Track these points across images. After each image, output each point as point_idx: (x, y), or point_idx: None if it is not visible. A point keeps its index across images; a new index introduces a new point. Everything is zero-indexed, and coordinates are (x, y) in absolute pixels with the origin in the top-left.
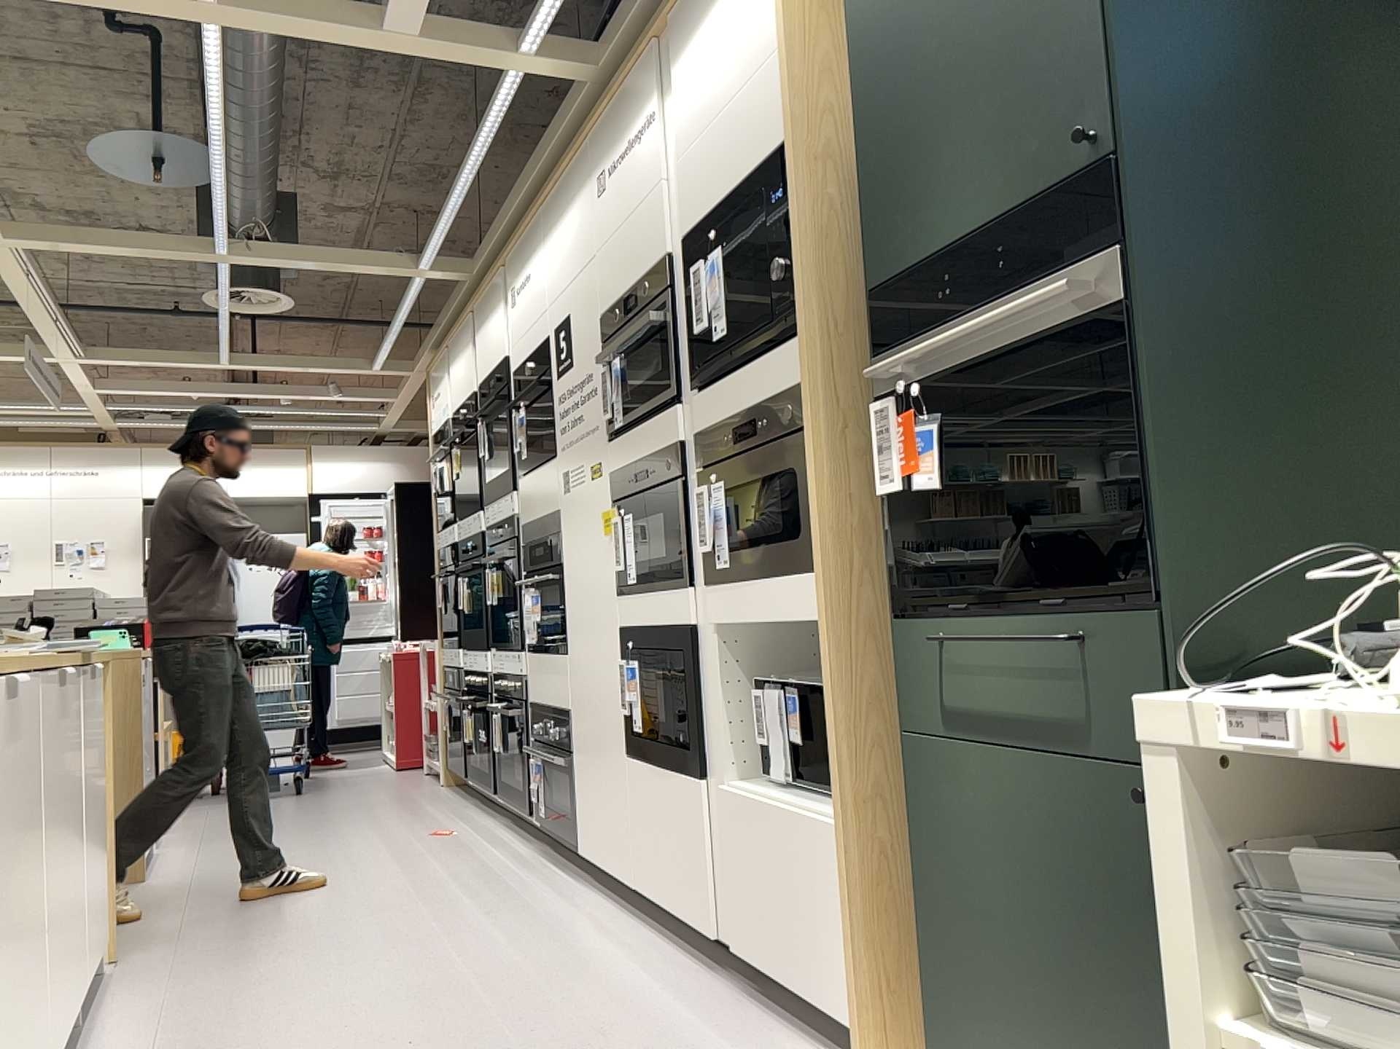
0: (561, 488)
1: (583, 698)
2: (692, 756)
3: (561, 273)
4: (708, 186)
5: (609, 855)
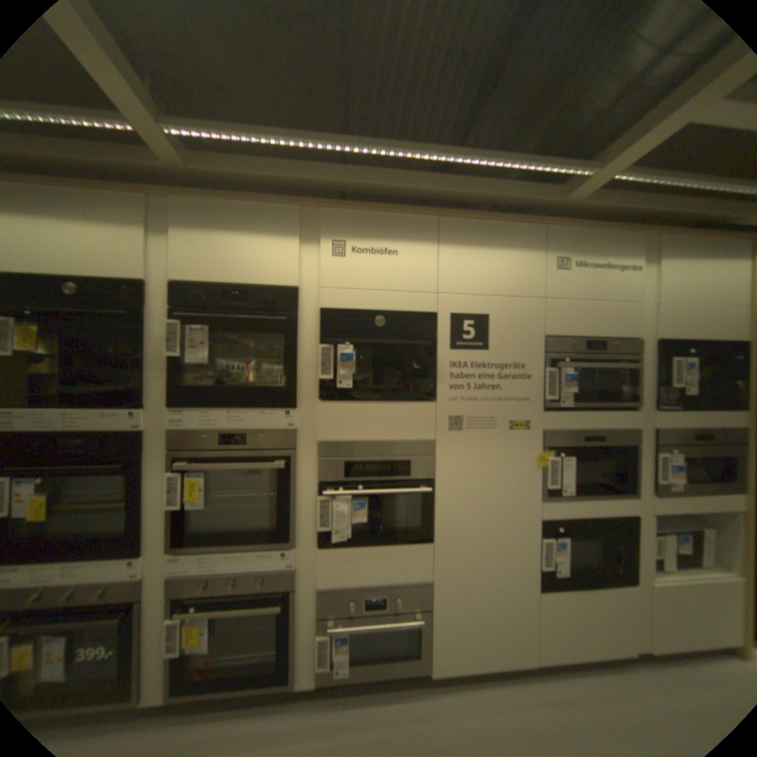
0: (443, 426)
1: (465, 569)
2: (628, 577)
3: (476, 282)
4: (688, 327)
5: (496, 661)
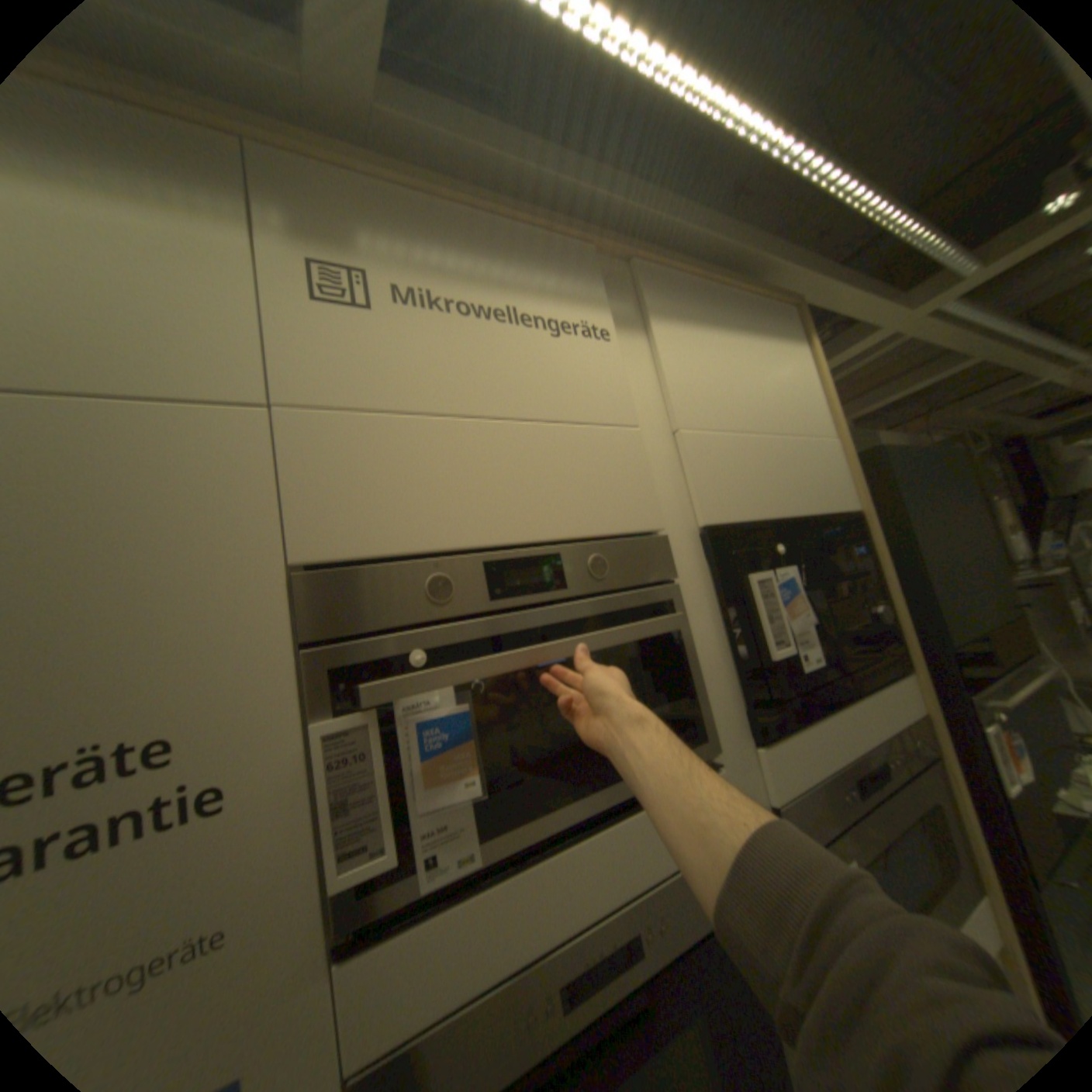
0: None
1: None
2: None
3: None
4: (753, 490)
5: None
